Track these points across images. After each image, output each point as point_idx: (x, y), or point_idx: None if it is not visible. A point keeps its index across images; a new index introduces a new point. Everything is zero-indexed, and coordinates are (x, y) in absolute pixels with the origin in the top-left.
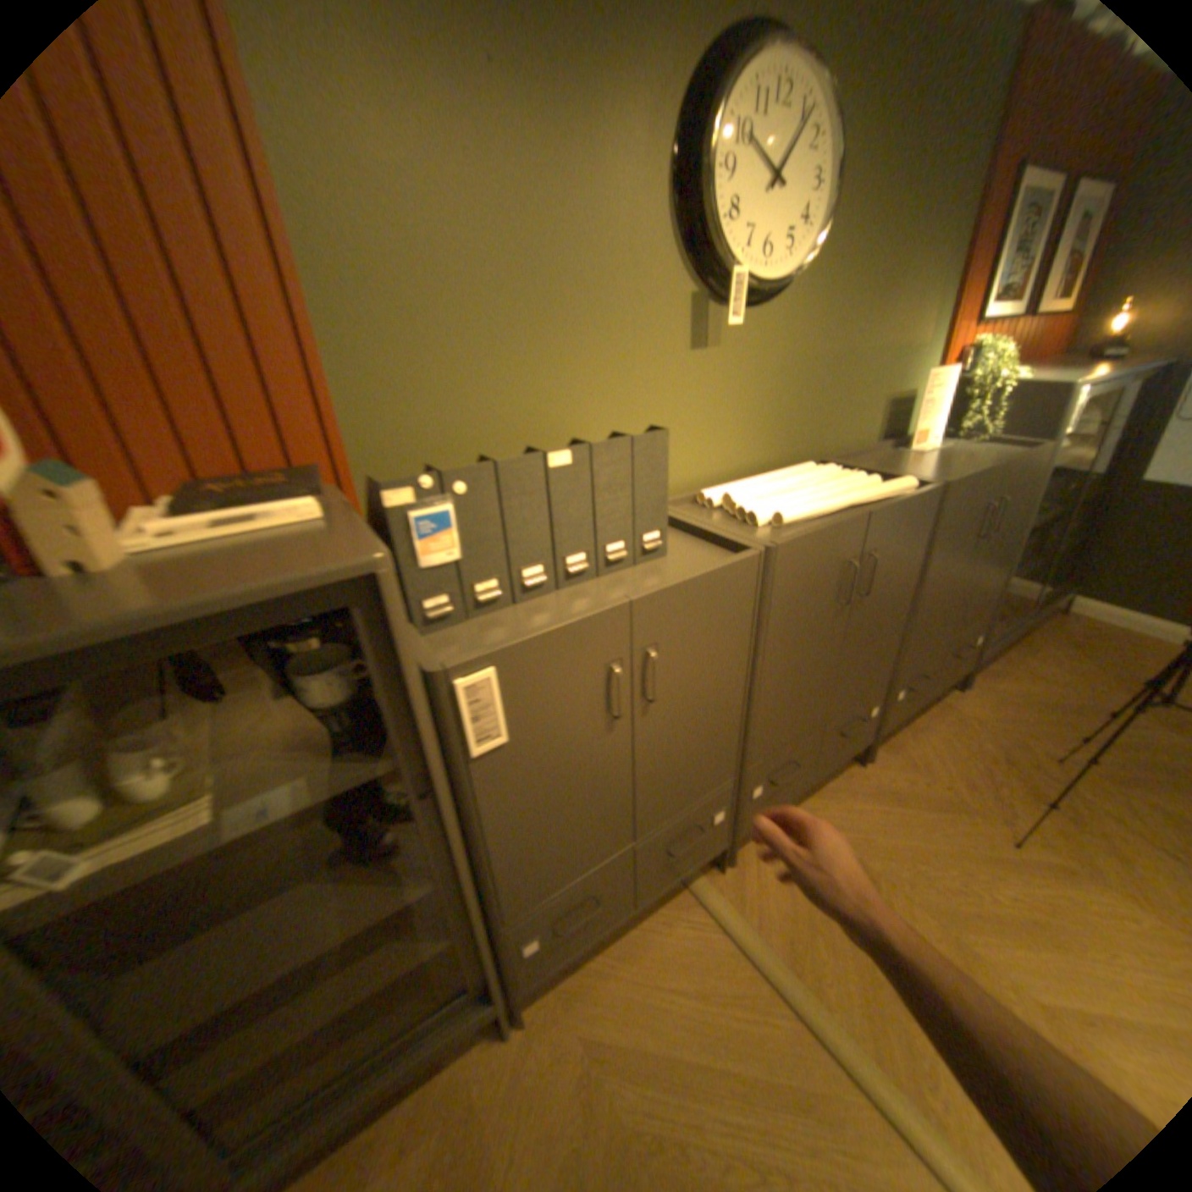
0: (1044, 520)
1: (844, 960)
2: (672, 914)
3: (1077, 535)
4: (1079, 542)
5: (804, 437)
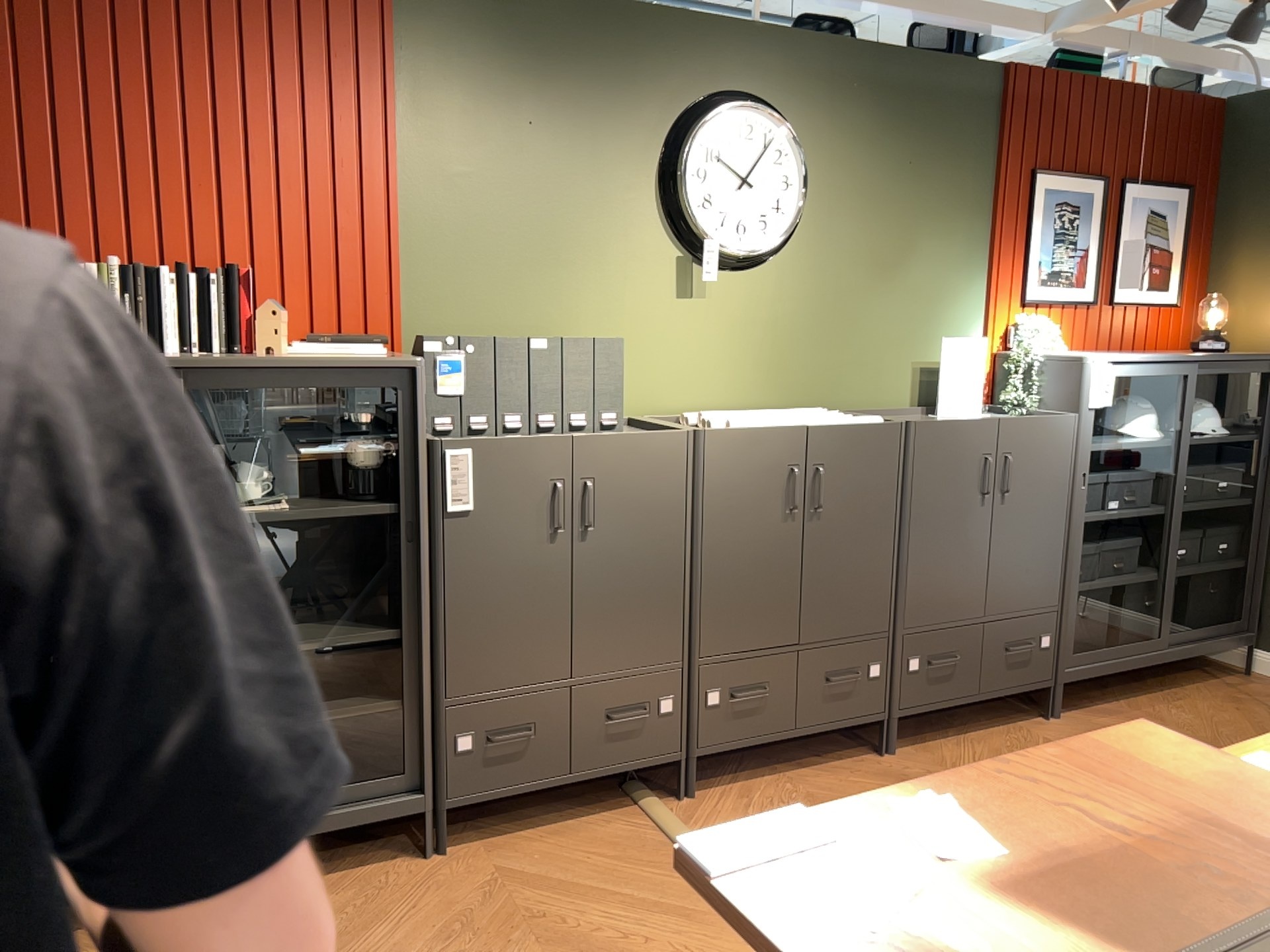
0: (1126, 513)
1: None
2: (612, 817)
3: (1230, 561)
4: (1231, 568)
5: (809, 387)
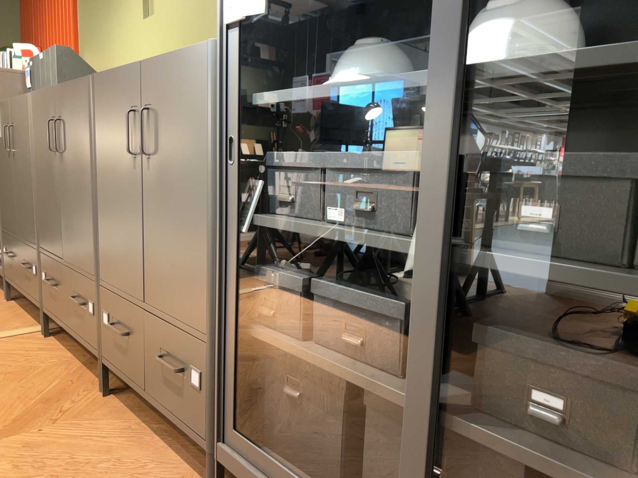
0: (338, 232)
1: None
2: (30, 324)
3: None
4: None
5: None
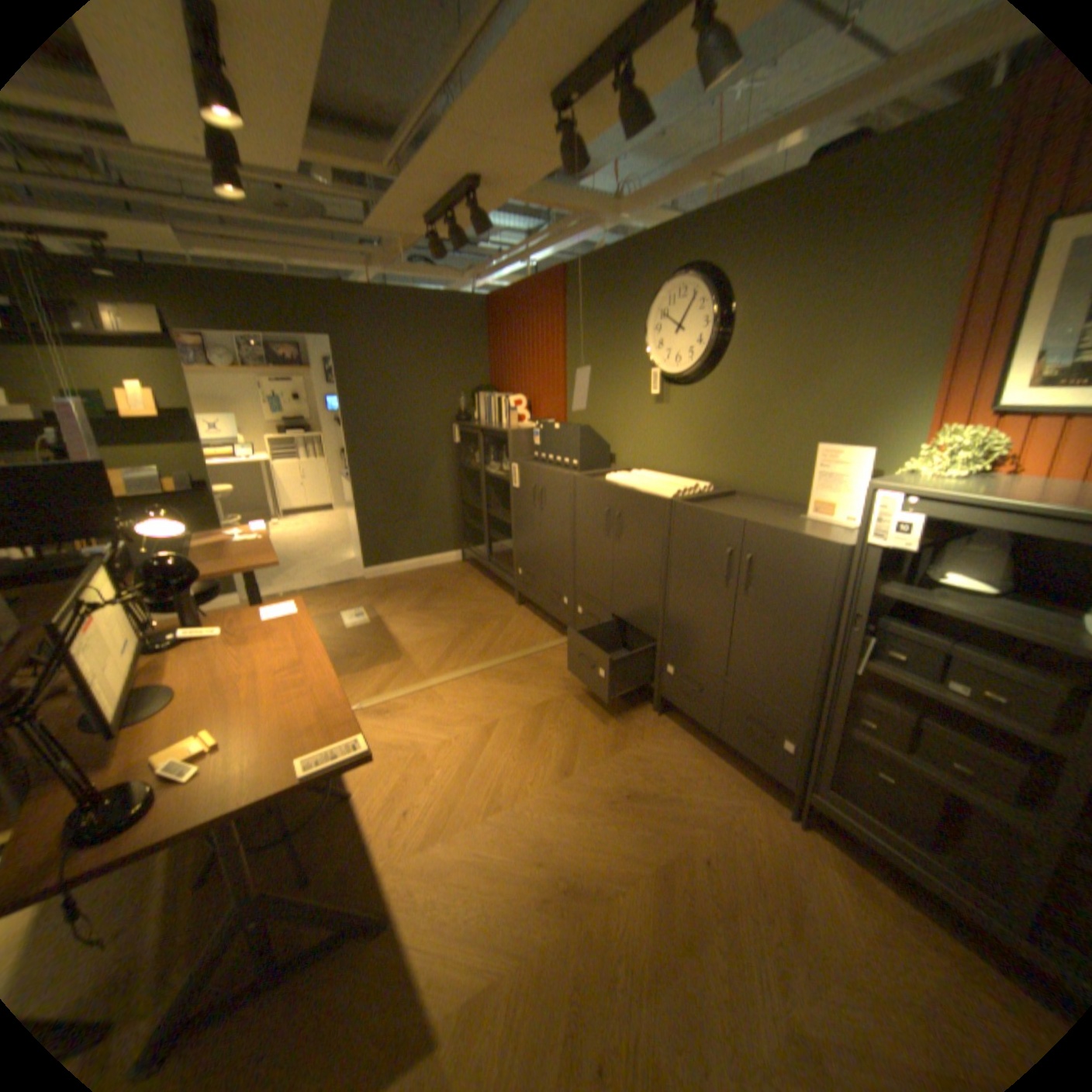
0: (965, 708)
1: (529, 671)
2: (553, 634)
3: None
4: None
5: (728, 470)
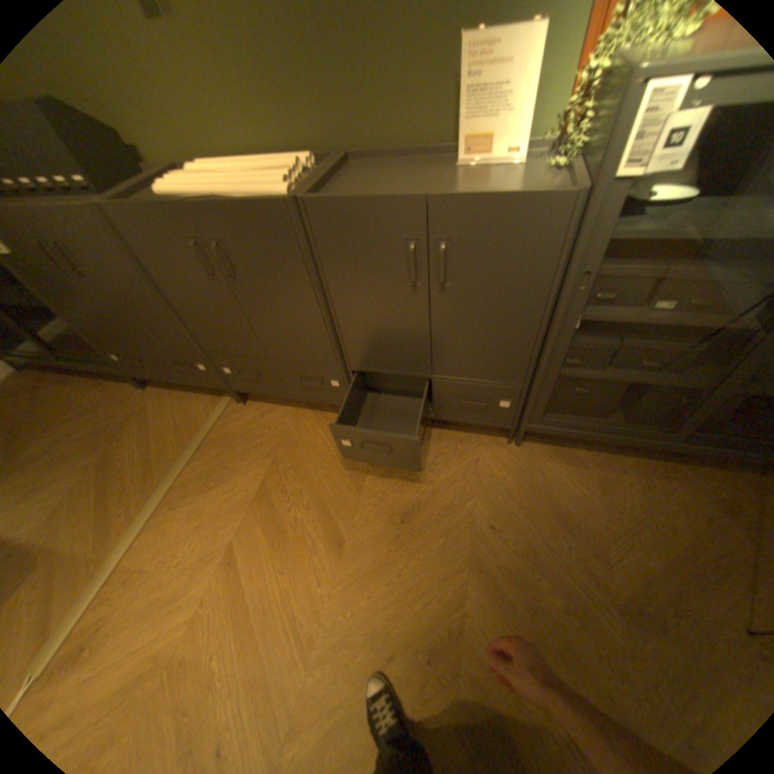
0: (674, 320)
1: (216, 460)
2: (208, 399)
3: None
4: None
5: (322, 124)
